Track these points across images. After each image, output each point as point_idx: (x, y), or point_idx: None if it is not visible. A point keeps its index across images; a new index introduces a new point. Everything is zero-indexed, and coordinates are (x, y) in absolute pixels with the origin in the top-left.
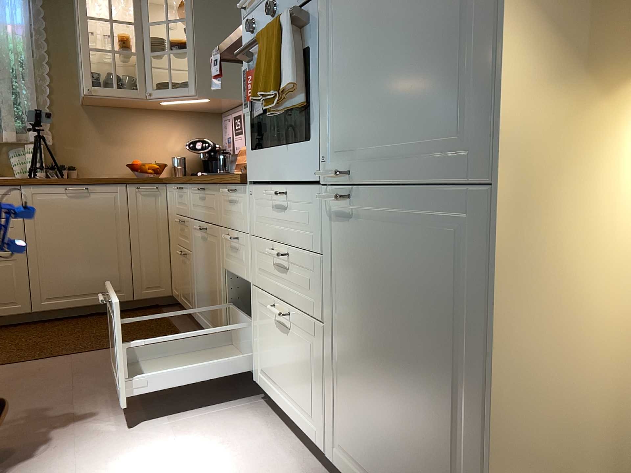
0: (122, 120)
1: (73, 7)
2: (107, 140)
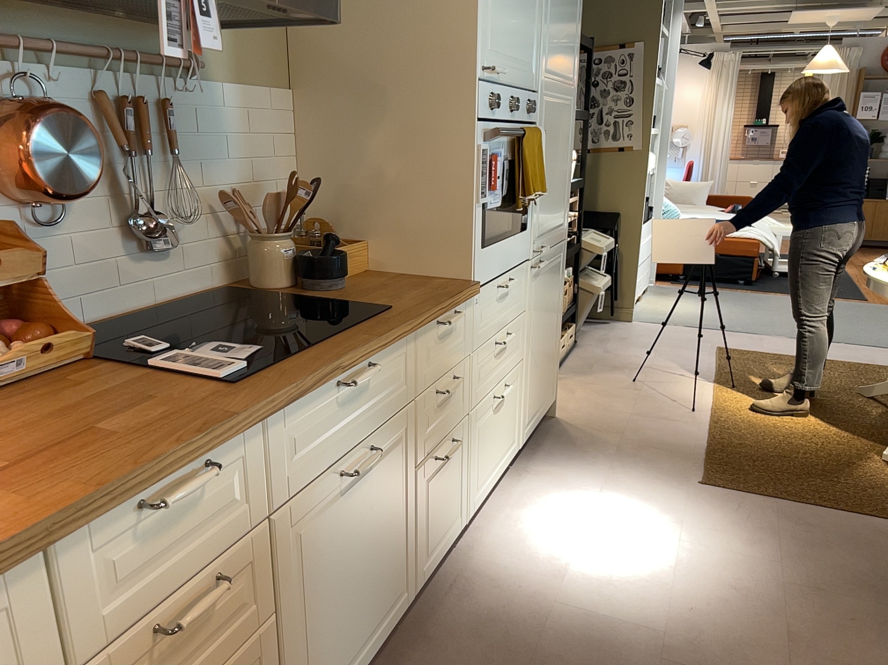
0: None
1: None
2: None
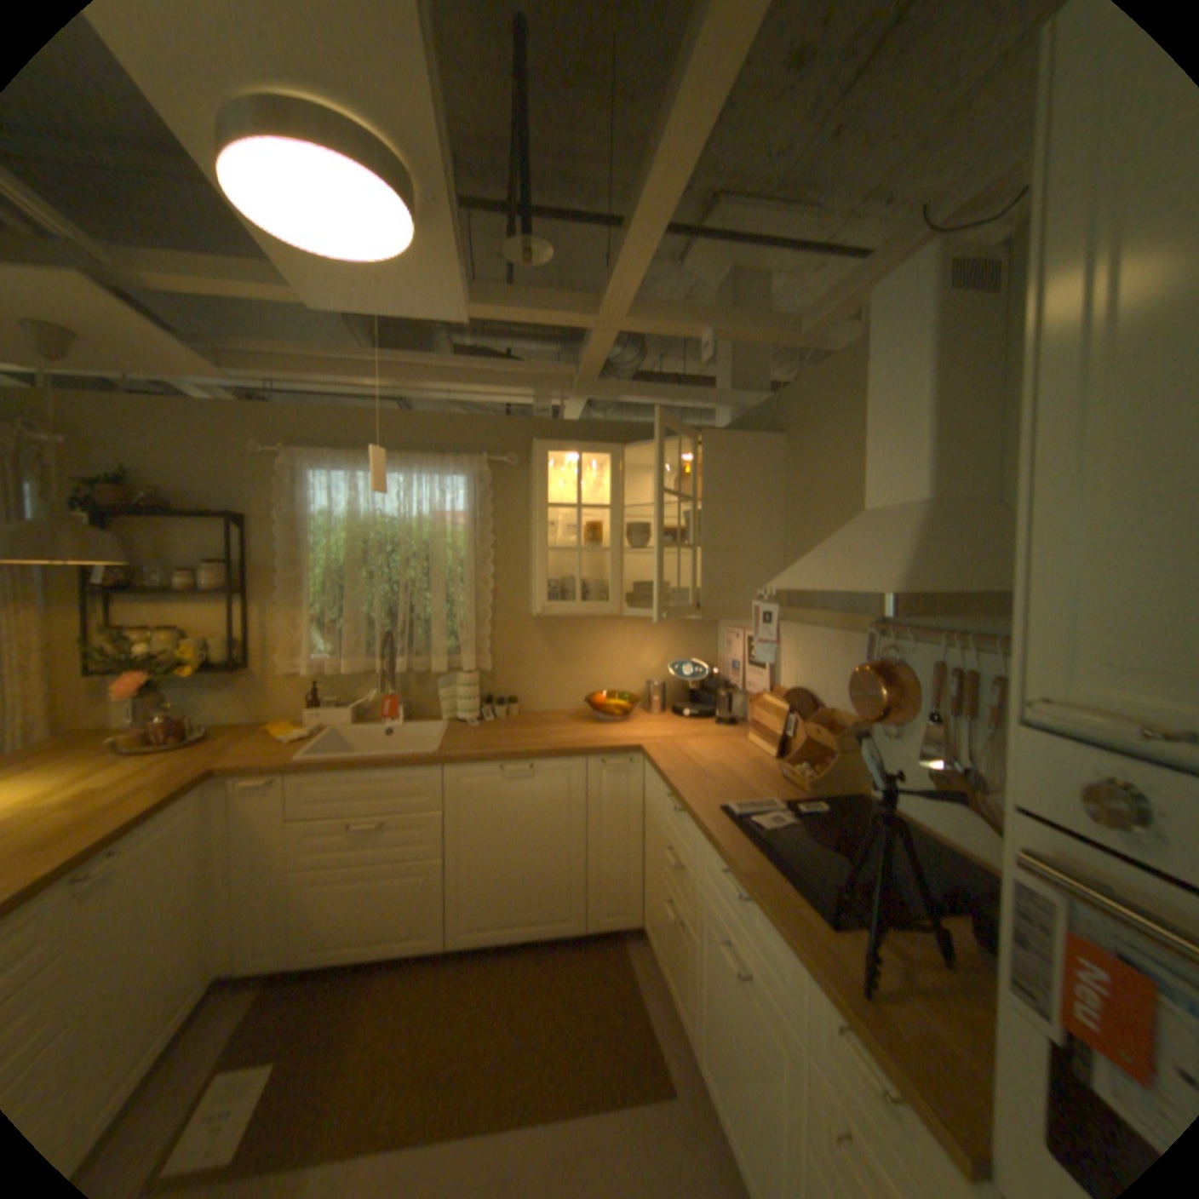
0: (582, 630)
1: (529, 481)
2: (560, 658)
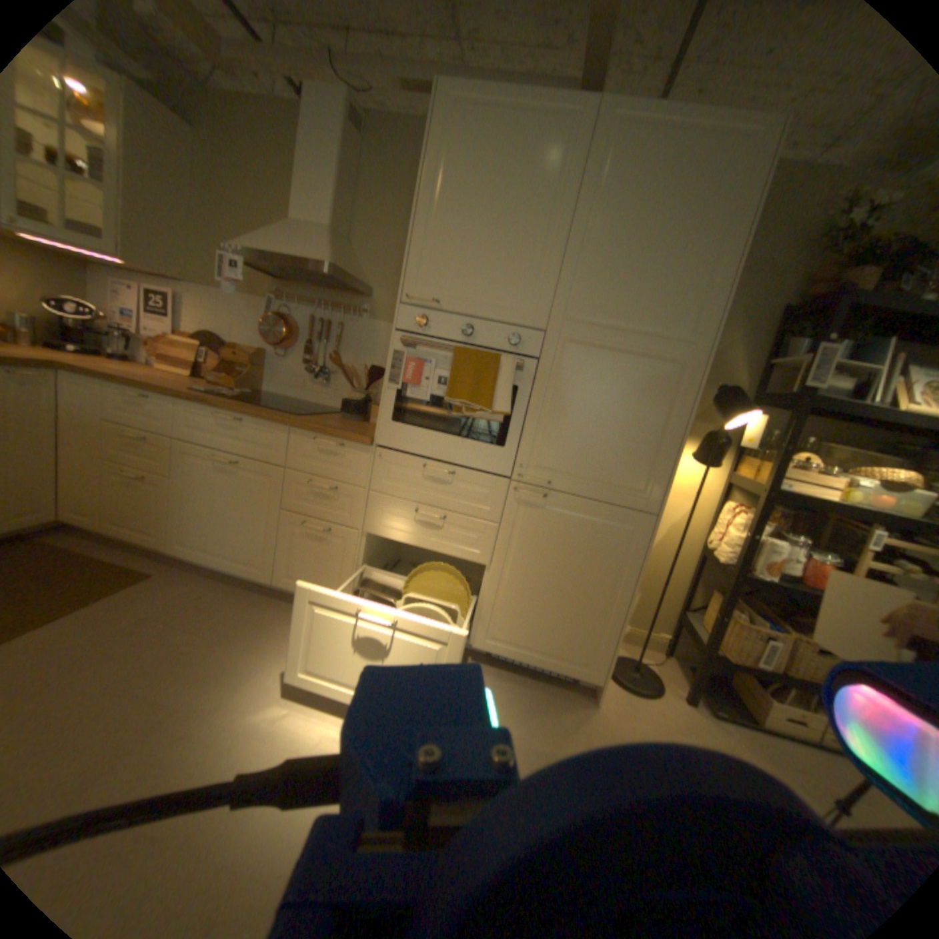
0: None
1: None
2: None
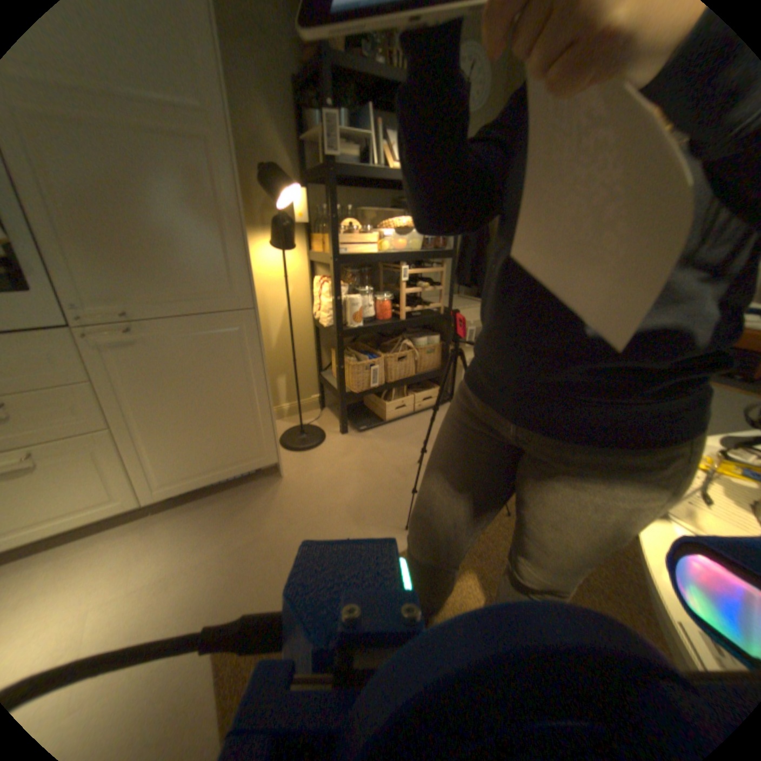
0: None
1: None
2: None
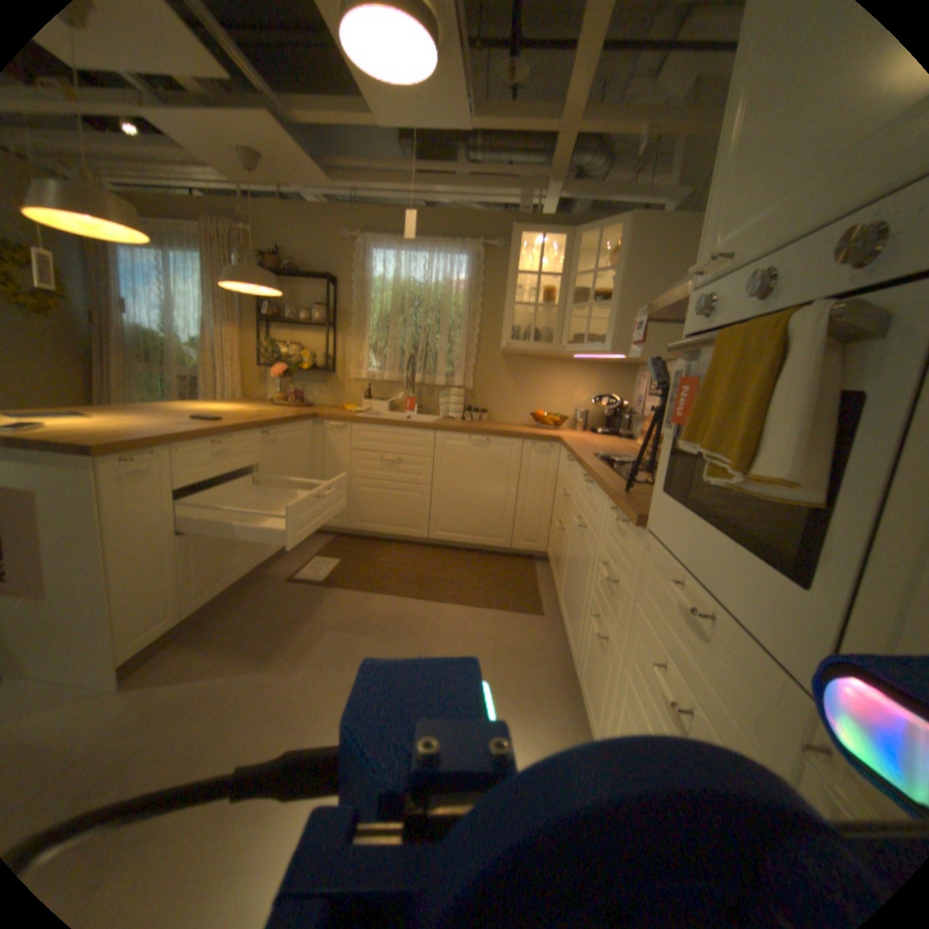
0: (534, 370)
1: (509, 261)
2: (517, 388)
